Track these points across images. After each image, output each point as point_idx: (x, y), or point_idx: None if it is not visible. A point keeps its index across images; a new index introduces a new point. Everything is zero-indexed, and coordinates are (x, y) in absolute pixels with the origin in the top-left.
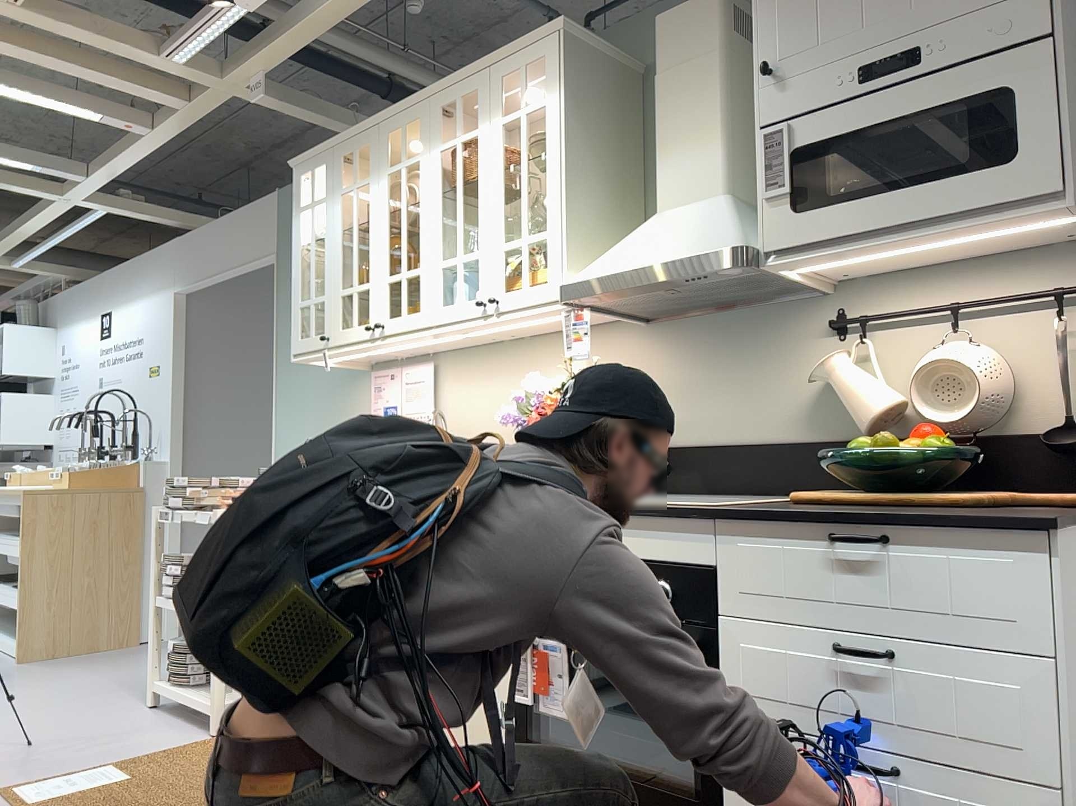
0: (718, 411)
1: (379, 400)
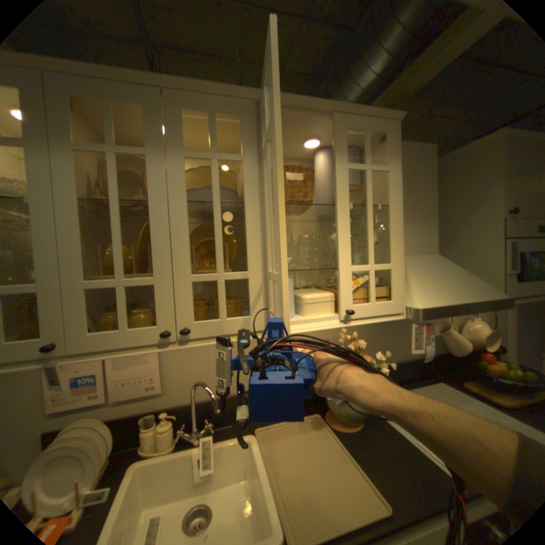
0: (388, 348)
1: (61, 371)
